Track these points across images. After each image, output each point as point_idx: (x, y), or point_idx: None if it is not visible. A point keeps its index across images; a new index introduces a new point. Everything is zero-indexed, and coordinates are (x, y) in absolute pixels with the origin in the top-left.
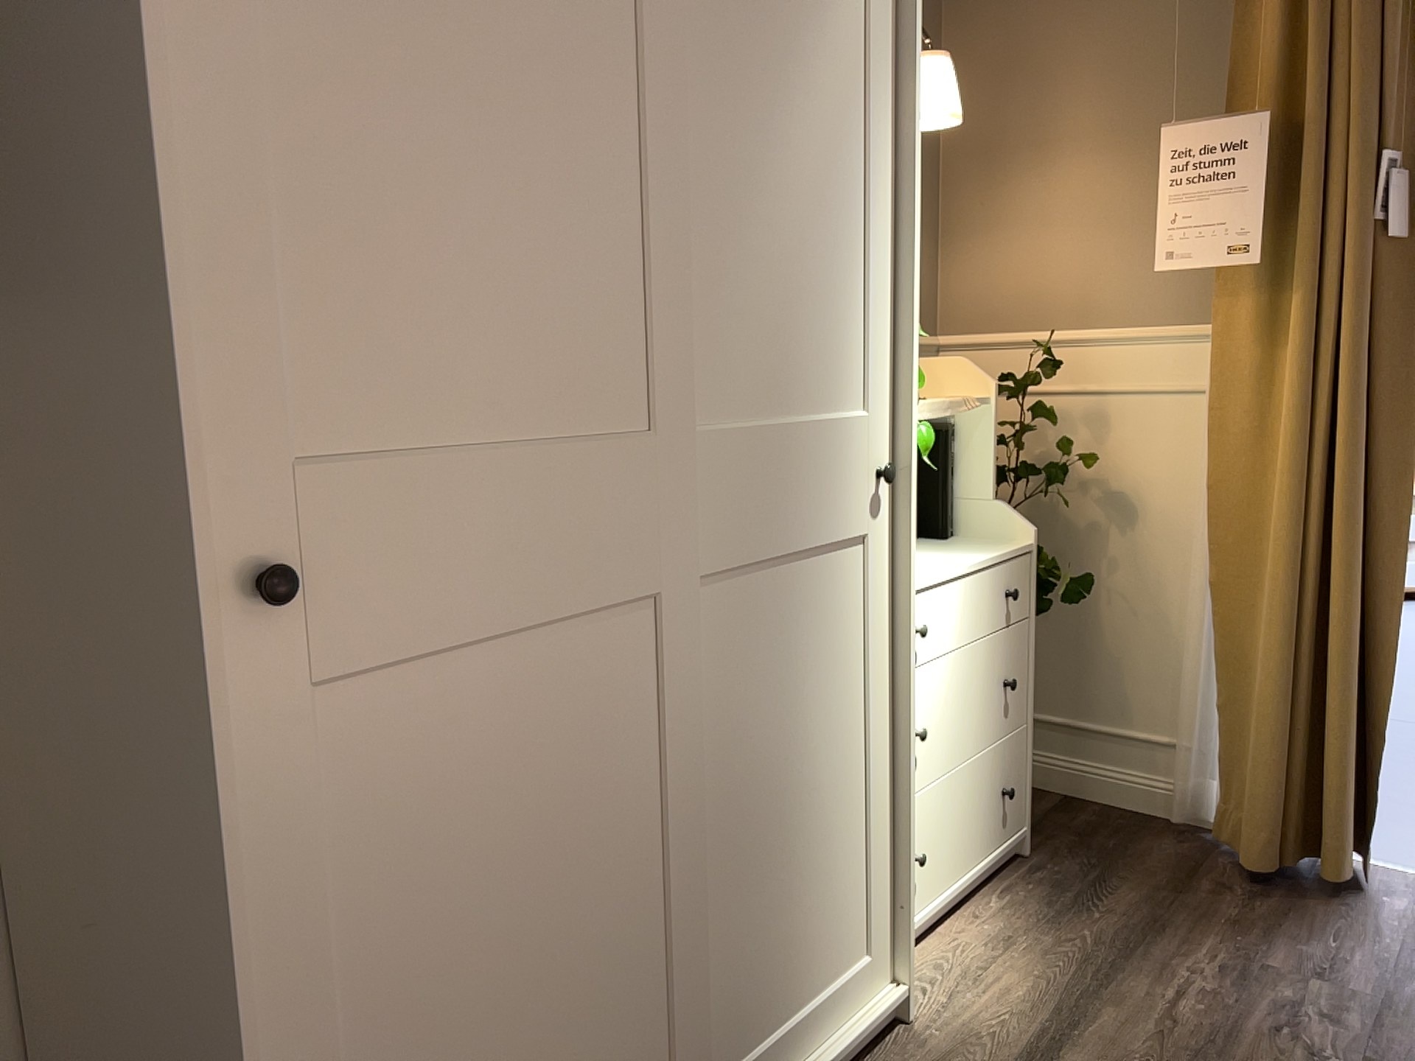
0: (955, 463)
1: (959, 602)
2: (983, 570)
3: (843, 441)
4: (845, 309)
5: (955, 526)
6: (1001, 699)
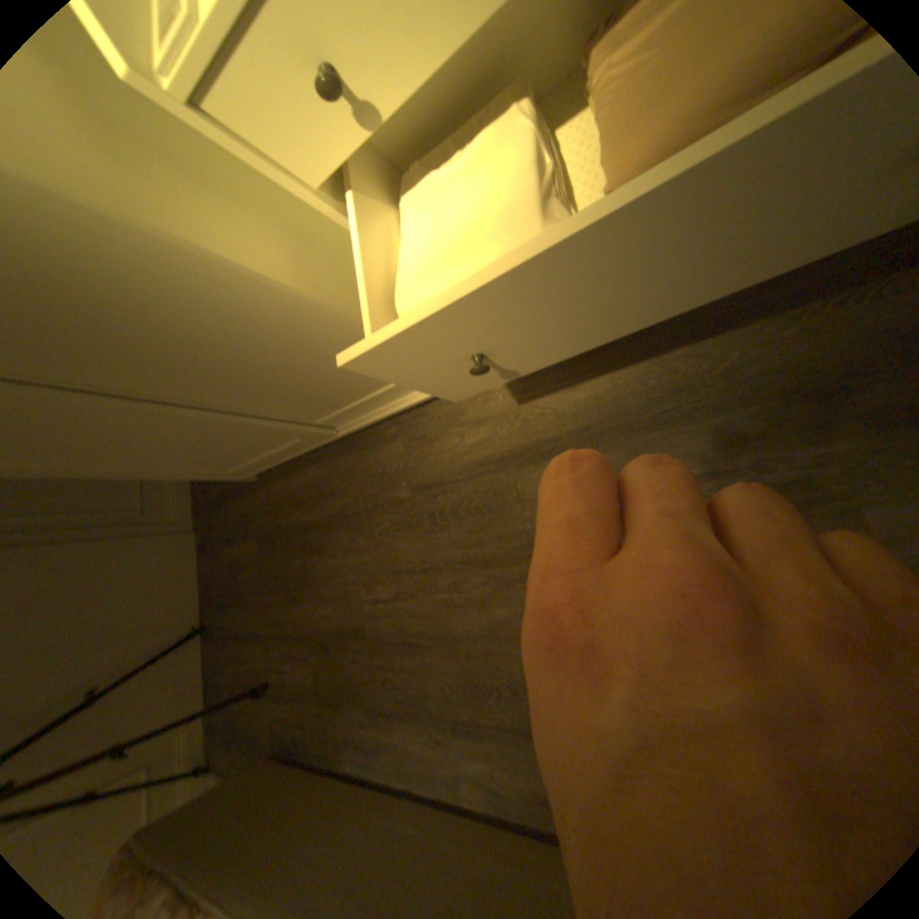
0: None
1: None
2: None
3: None
4: None
5: None
6: None
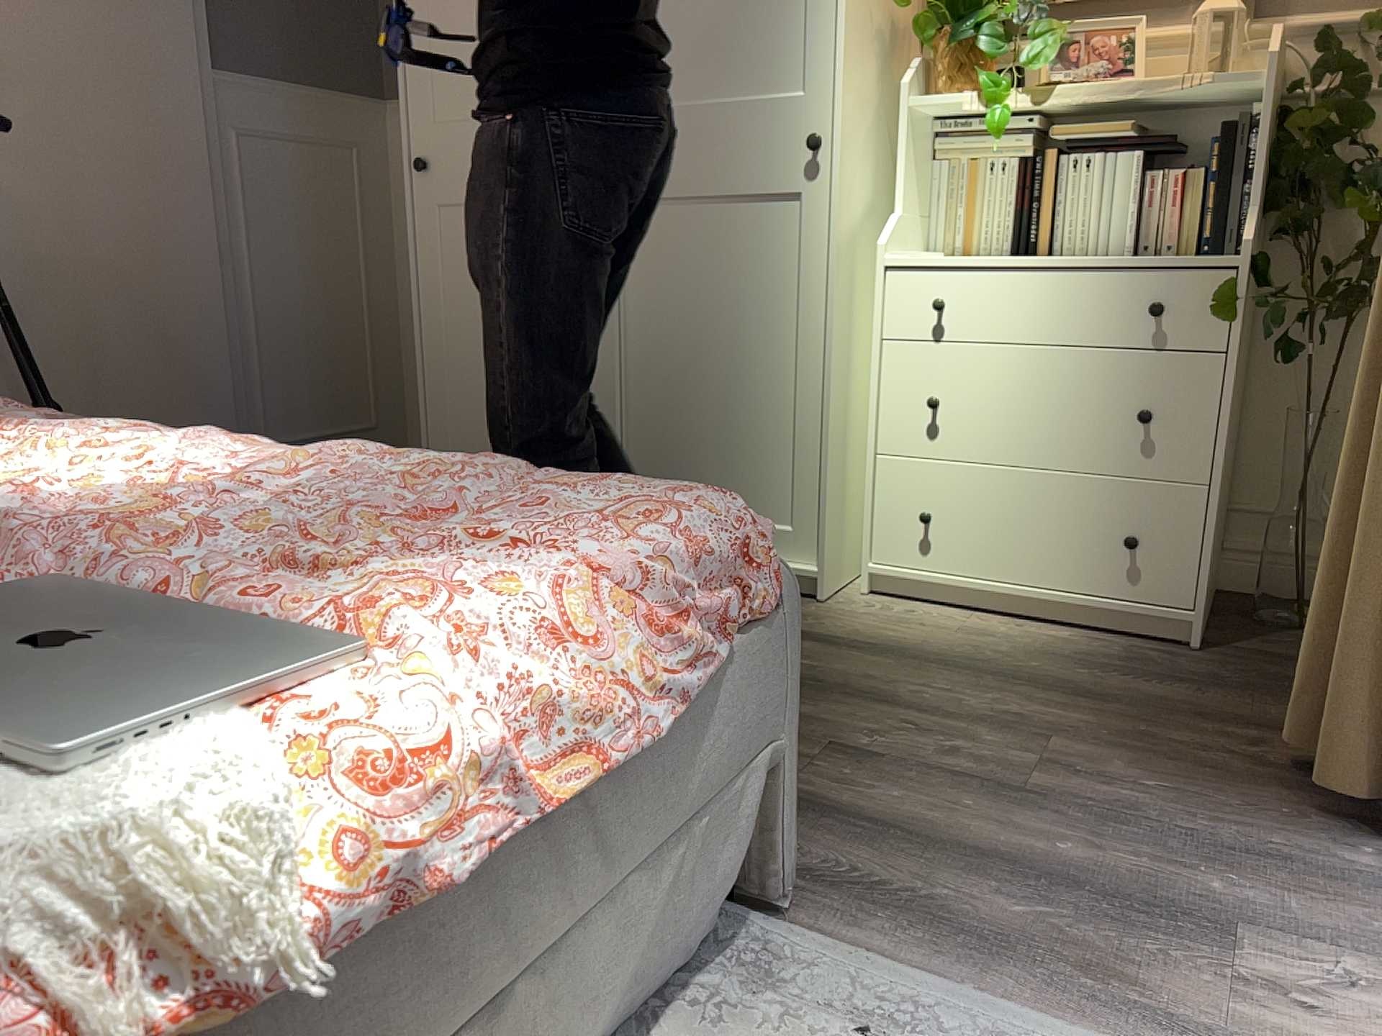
0: (1252, 162)
1: (1028, 295)
2: (1087, 269)
3: (767, 119)
4: (776, 15)
5: (1242, 243)
6: (1127, 429)
